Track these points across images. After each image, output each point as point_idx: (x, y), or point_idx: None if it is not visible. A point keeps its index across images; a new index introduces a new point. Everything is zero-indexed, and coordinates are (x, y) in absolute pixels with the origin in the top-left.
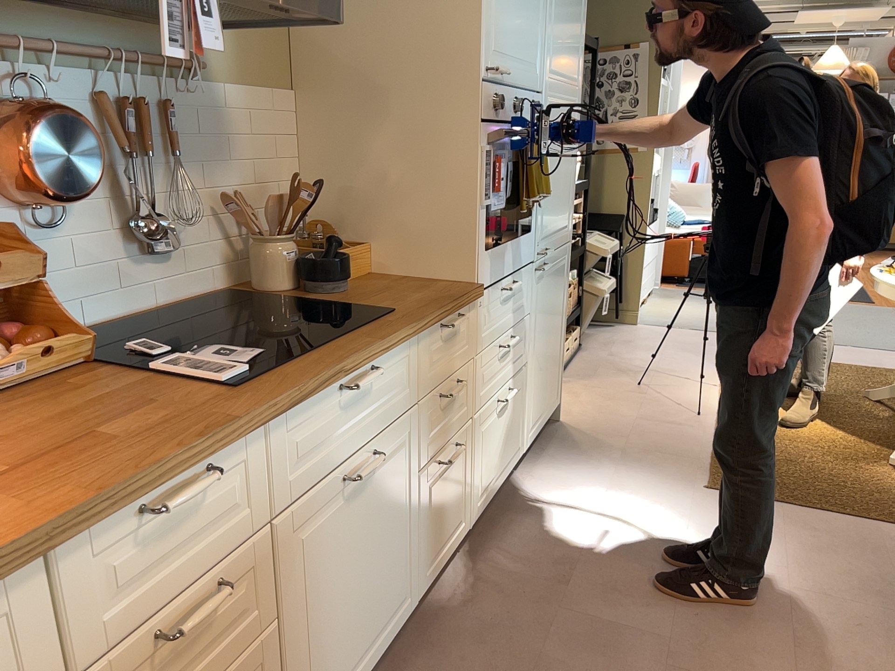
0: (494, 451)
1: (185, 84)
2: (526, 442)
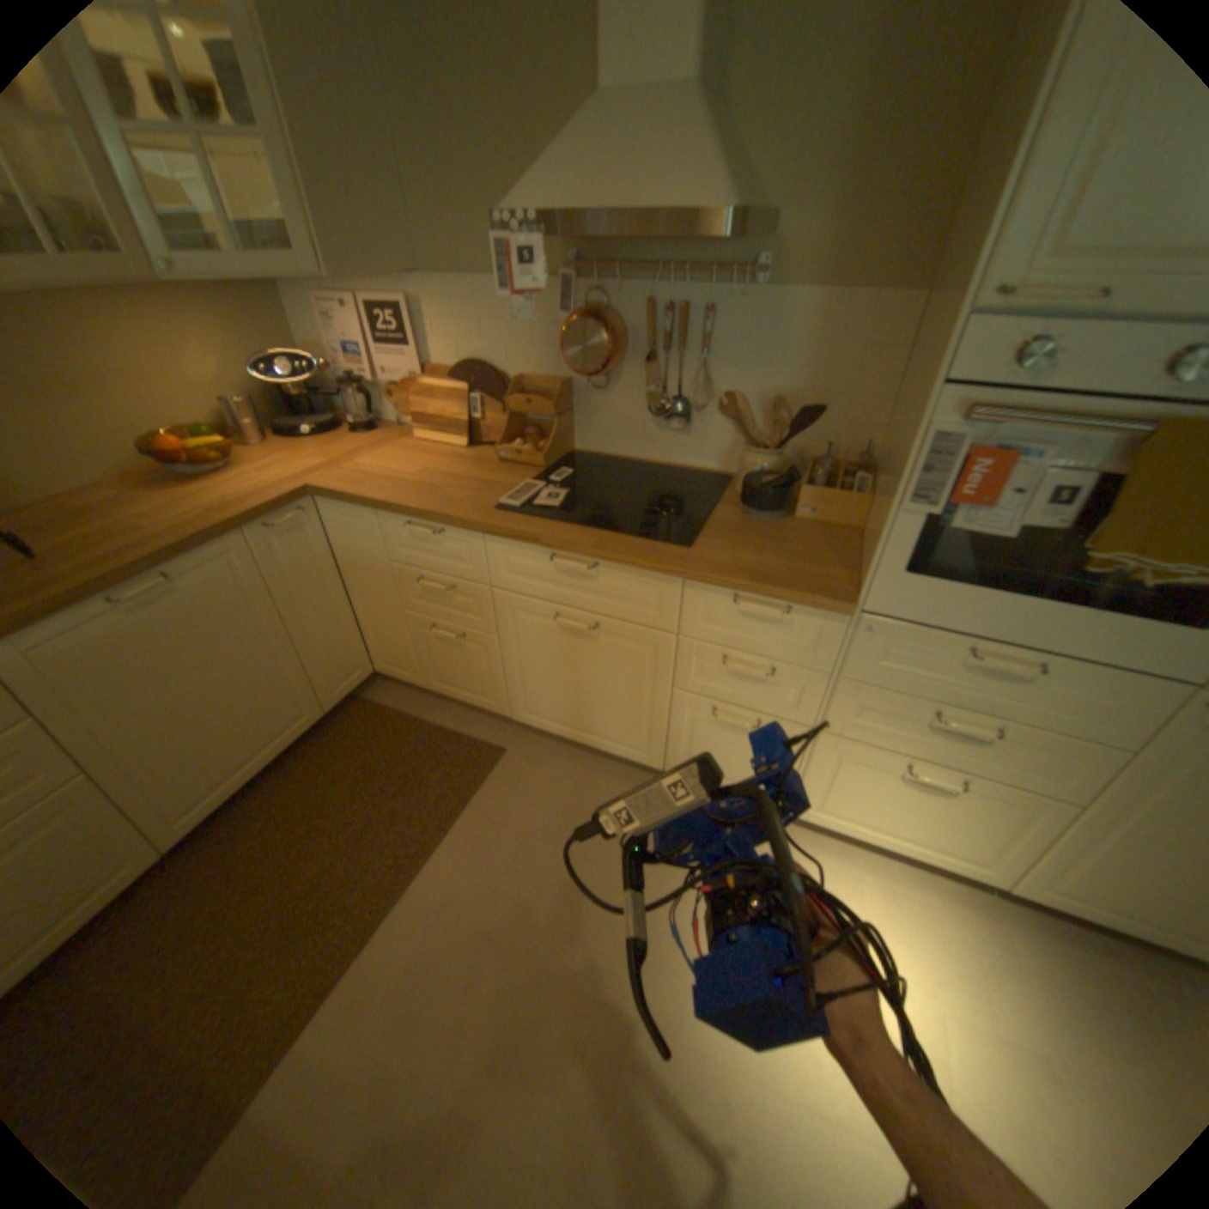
0: (880, 806)
1: (733, 285)
2: (1029, 893)
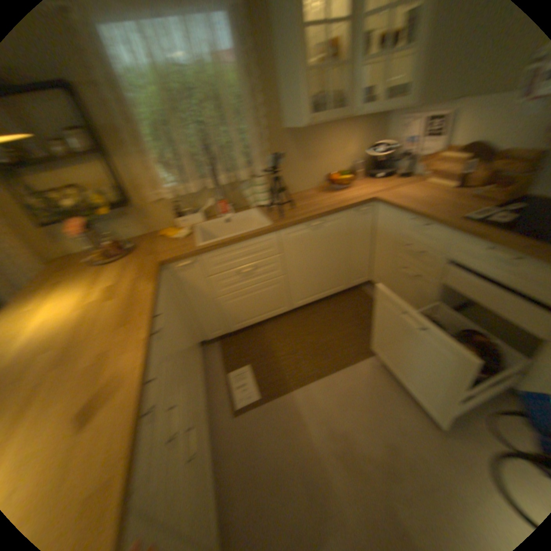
0: None
1: None
2: None
